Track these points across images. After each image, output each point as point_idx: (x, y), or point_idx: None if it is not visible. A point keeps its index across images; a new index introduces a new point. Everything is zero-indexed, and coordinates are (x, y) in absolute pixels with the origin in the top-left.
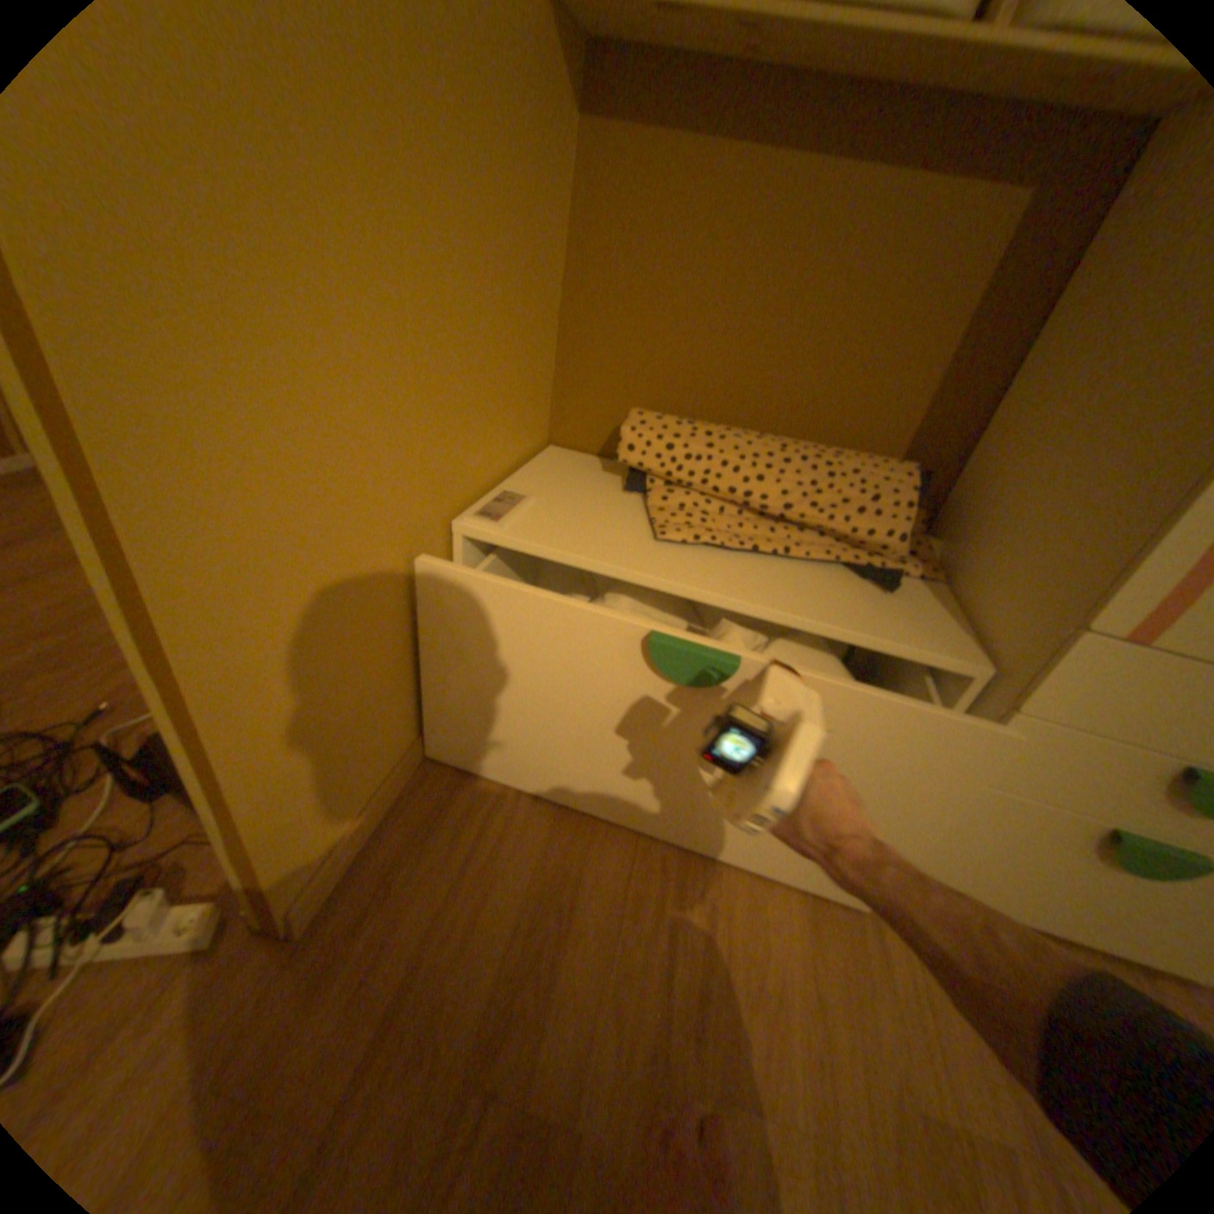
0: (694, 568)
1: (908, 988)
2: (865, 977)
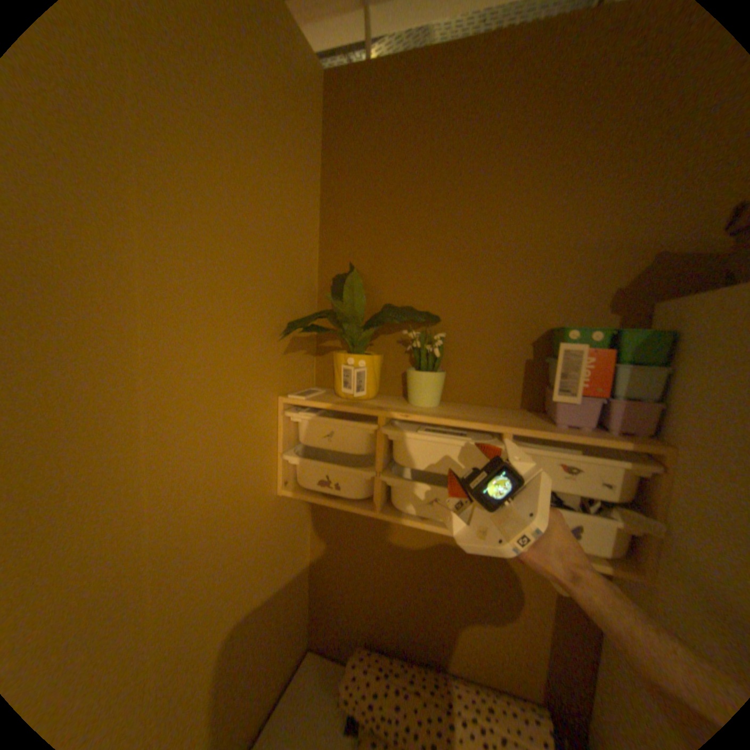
0: None
1: None
2: None
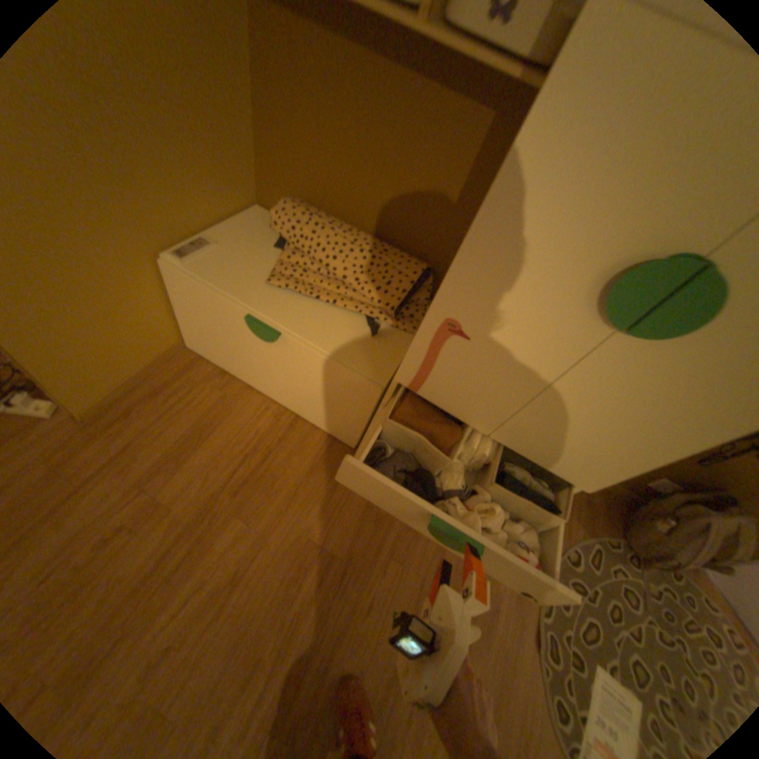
0: (273, 304)
1: (335, 502)
2: (319, 493)
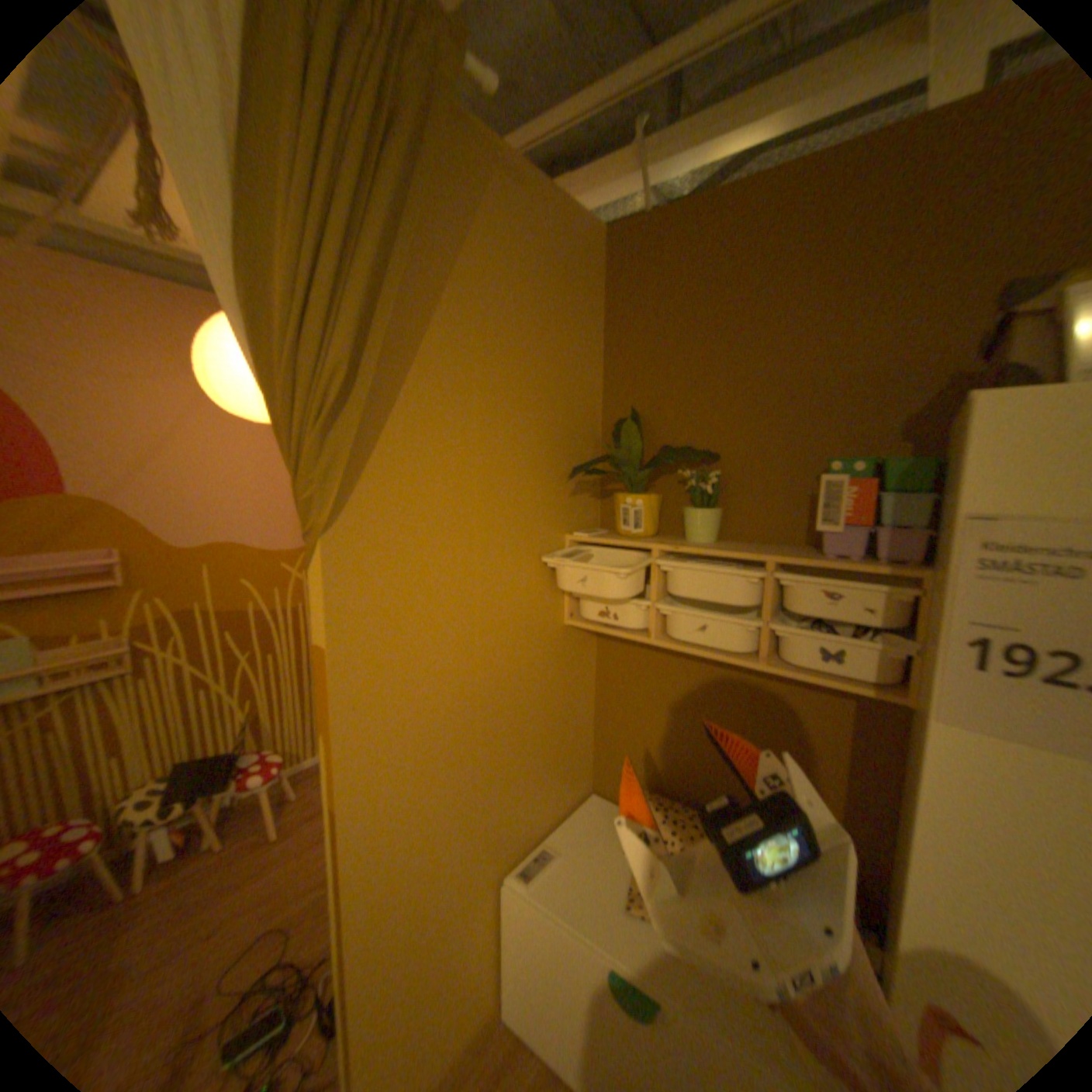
0: (641, 950)
1: None
2: None
